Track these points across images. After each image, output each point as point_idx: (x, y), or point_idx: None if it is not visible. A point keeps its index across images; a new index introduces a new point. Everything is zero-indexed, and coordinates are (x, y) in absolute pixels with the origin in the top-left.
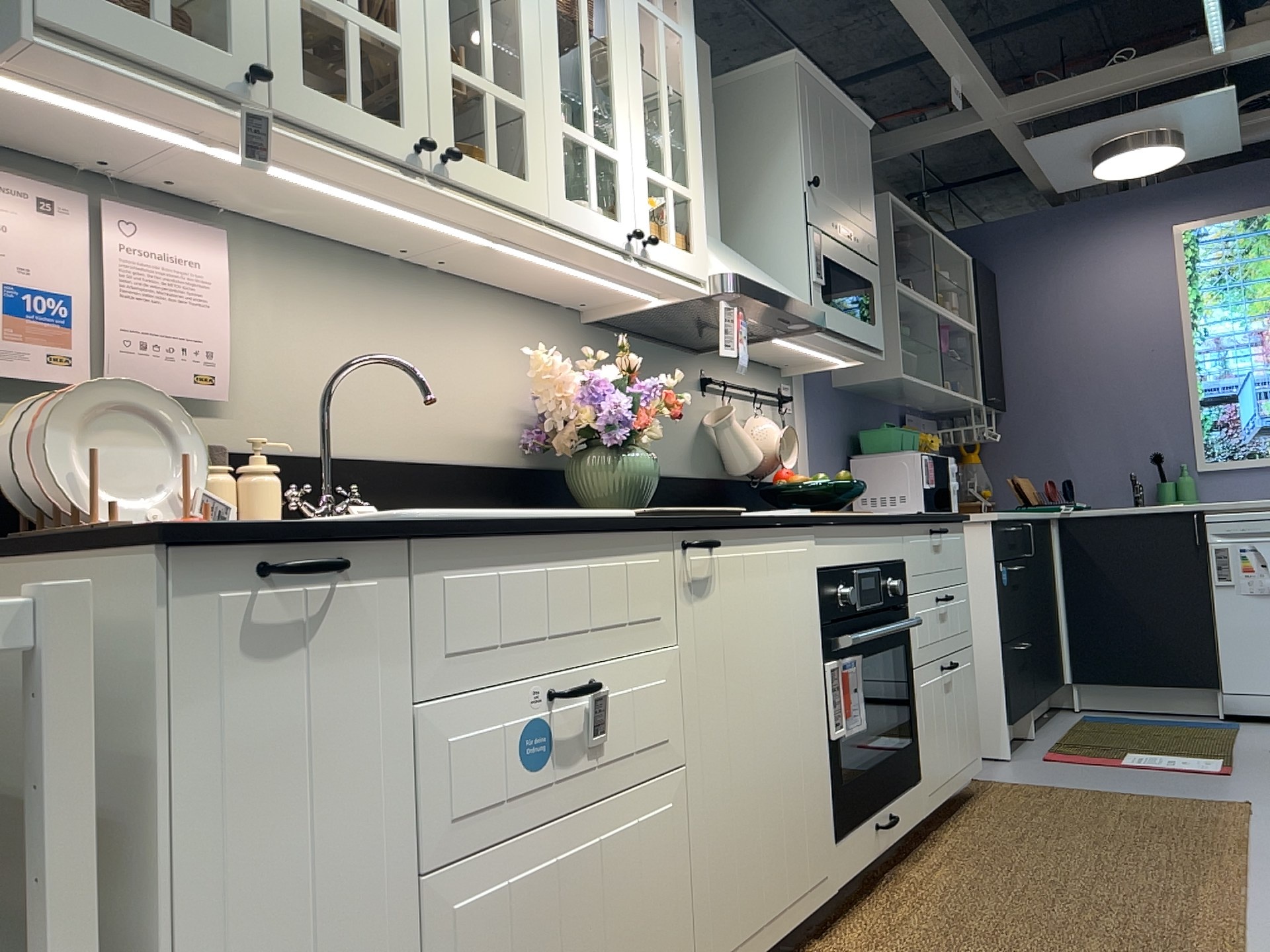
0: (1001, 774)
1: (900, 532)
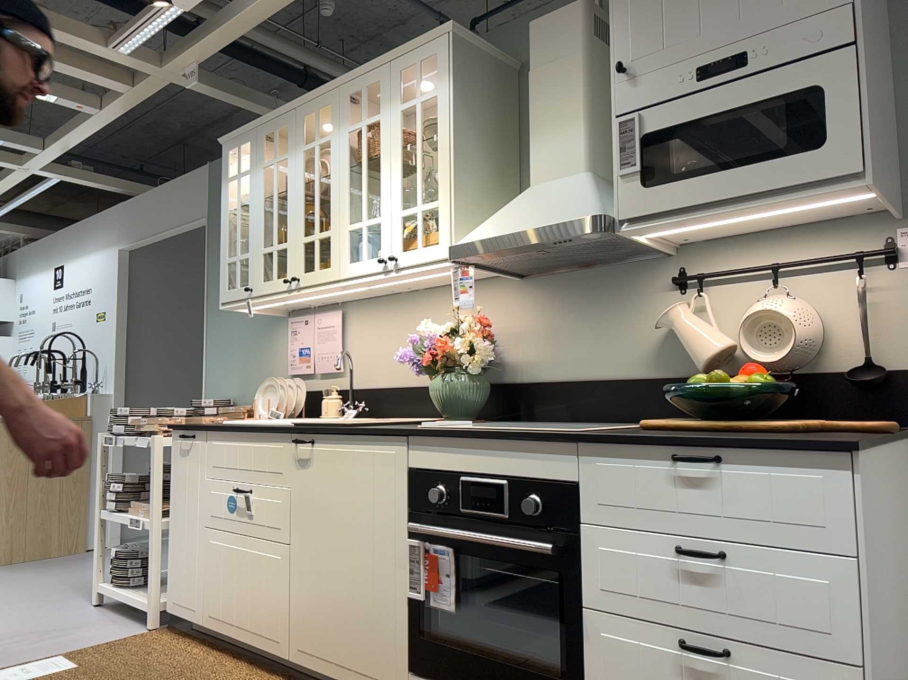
0: None
1: (566, 451)
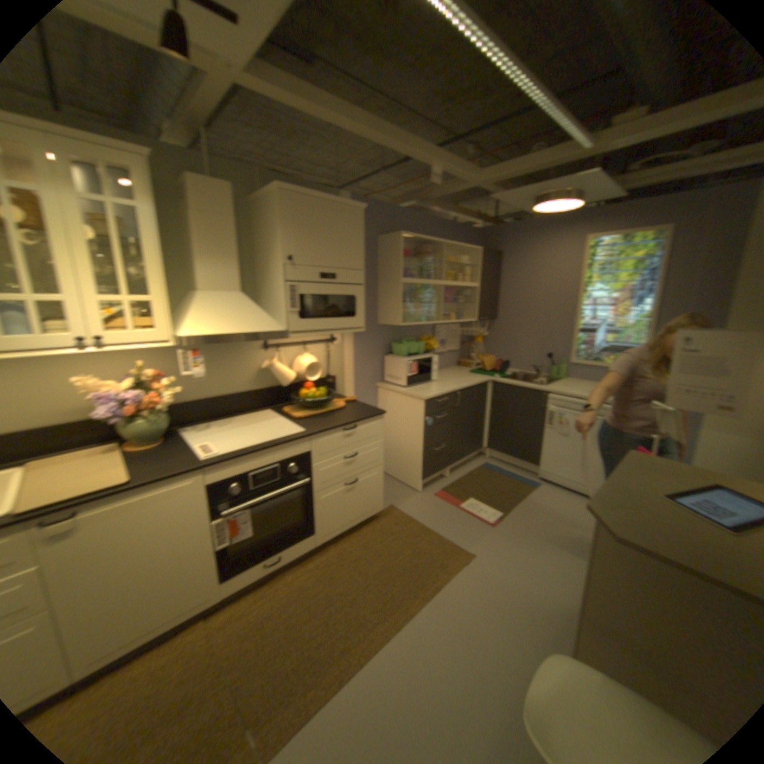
0: (404, 504)
1: (304, 441)
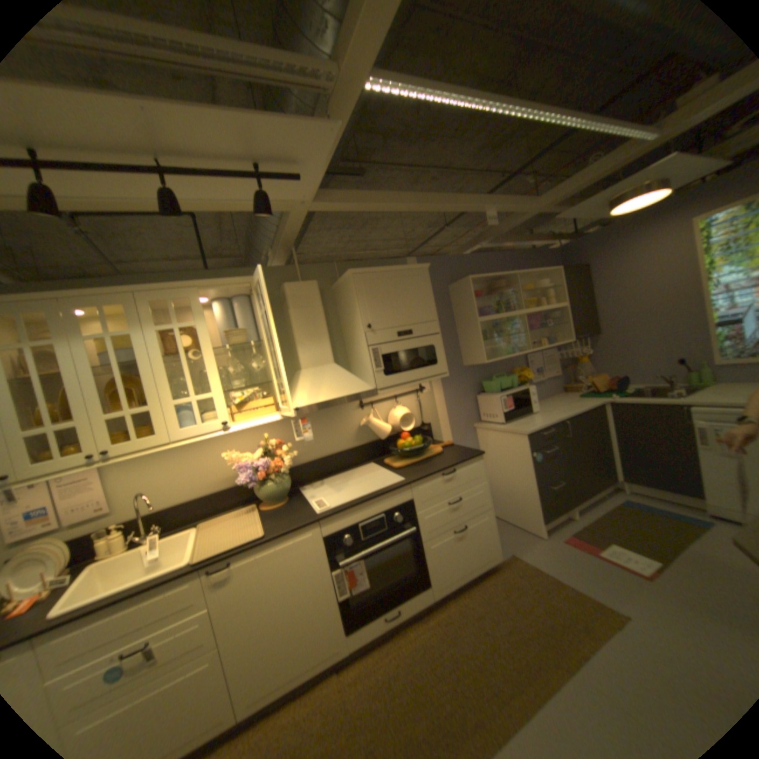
0: (530, 555)
1: (407, 490)
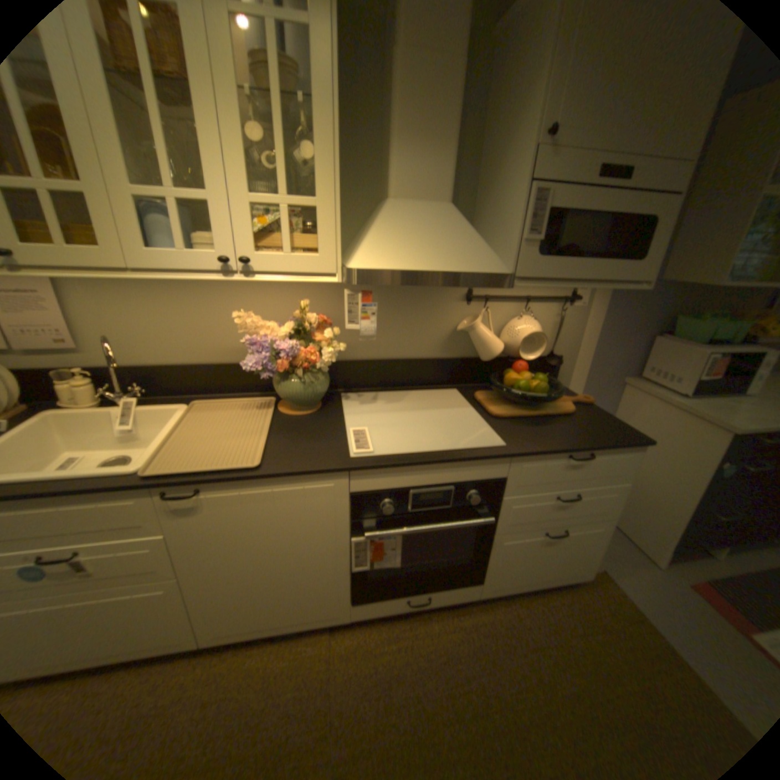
0: (632, 581)
1: (504, 462)
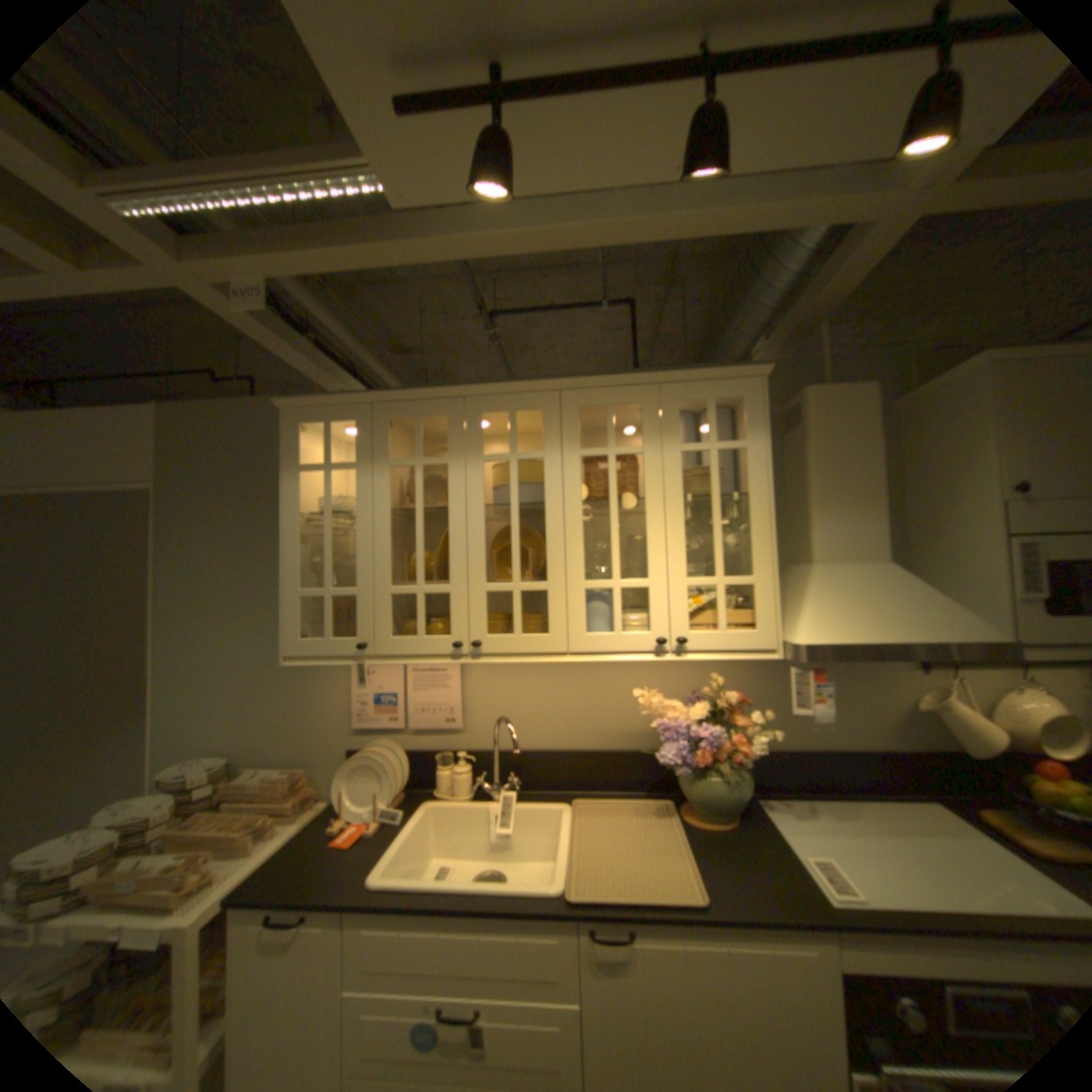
0: None
1: None
